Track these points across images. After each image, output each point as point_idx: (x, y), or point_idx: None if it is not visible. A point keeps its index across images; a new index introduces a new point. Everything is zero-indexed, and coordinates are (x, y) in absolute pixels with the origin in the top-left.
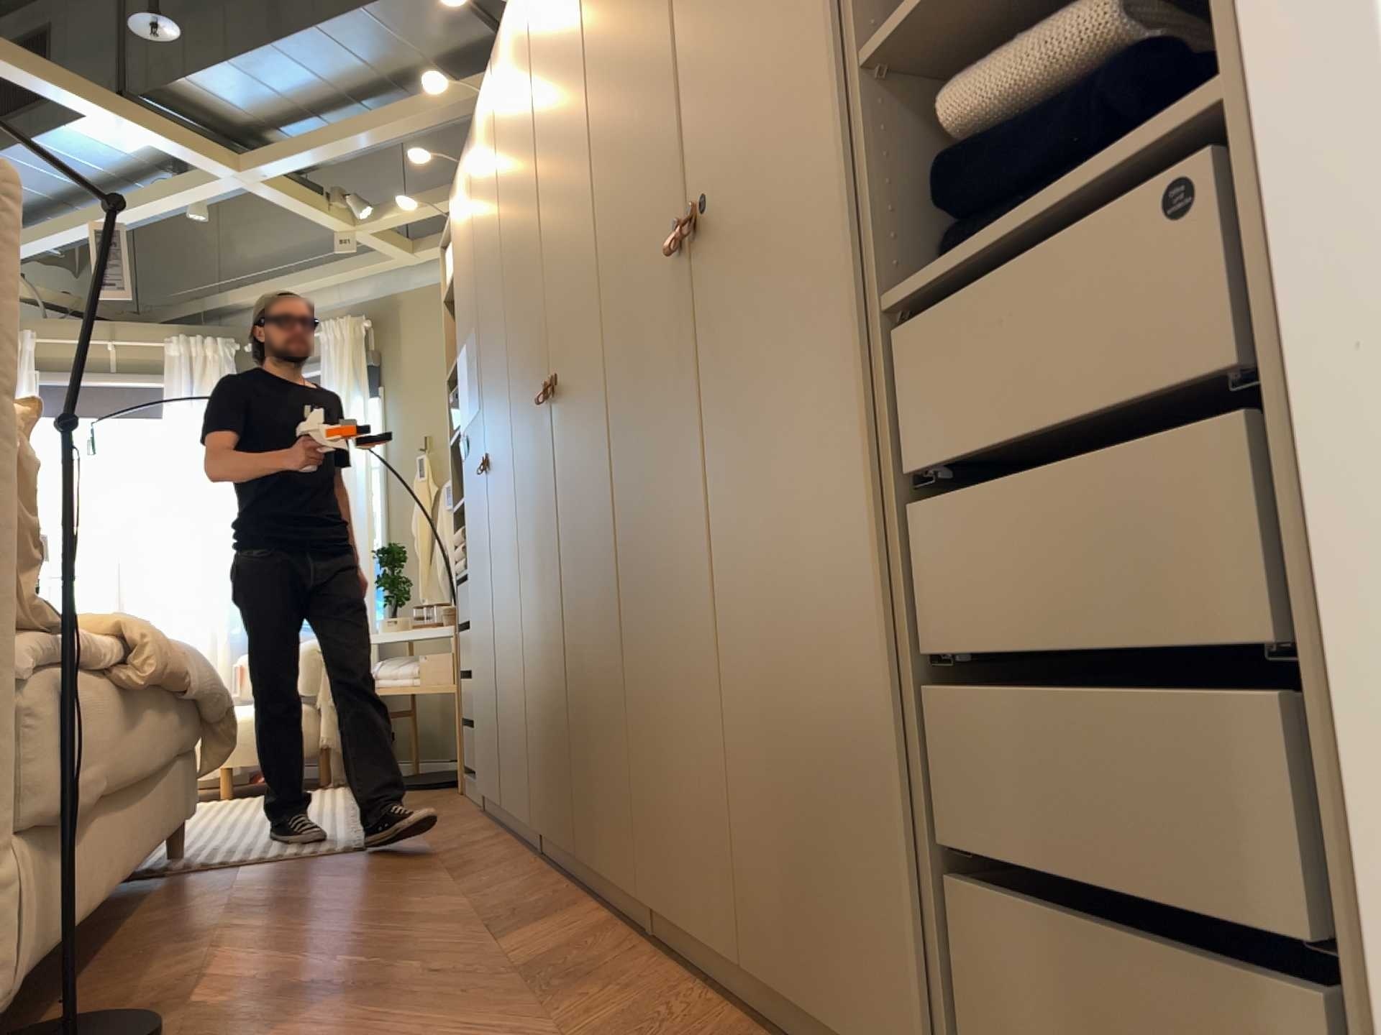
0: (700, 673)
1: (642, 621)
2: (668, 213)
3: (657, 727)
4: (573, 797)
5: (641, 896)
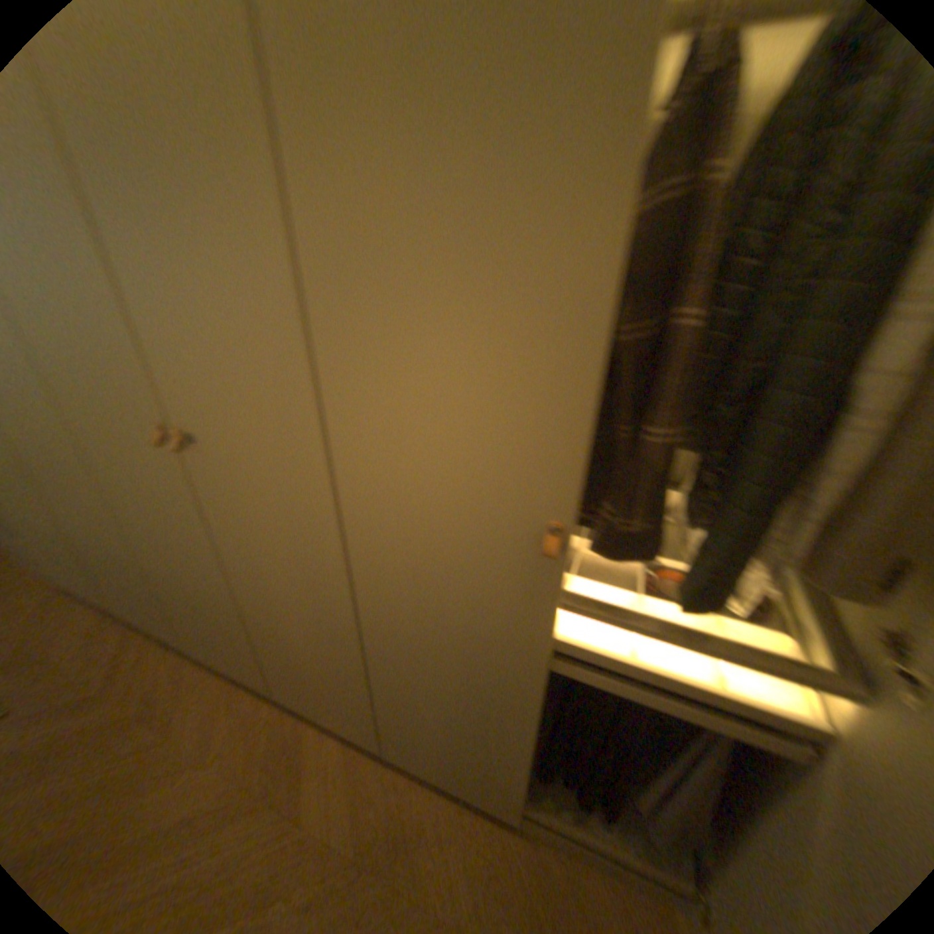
0: (502, 752)
1: (400, 685)
2: (530, 495)
3: (419, 733)
4: (257, 683)
5: (366, 751)
